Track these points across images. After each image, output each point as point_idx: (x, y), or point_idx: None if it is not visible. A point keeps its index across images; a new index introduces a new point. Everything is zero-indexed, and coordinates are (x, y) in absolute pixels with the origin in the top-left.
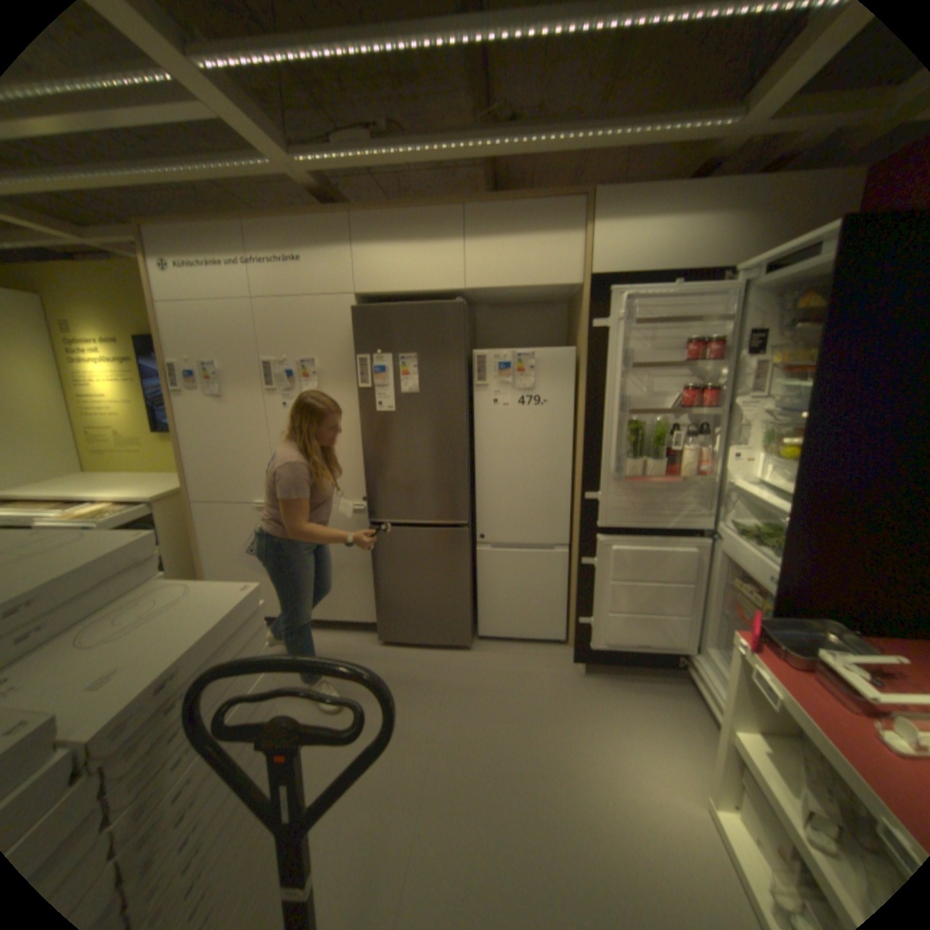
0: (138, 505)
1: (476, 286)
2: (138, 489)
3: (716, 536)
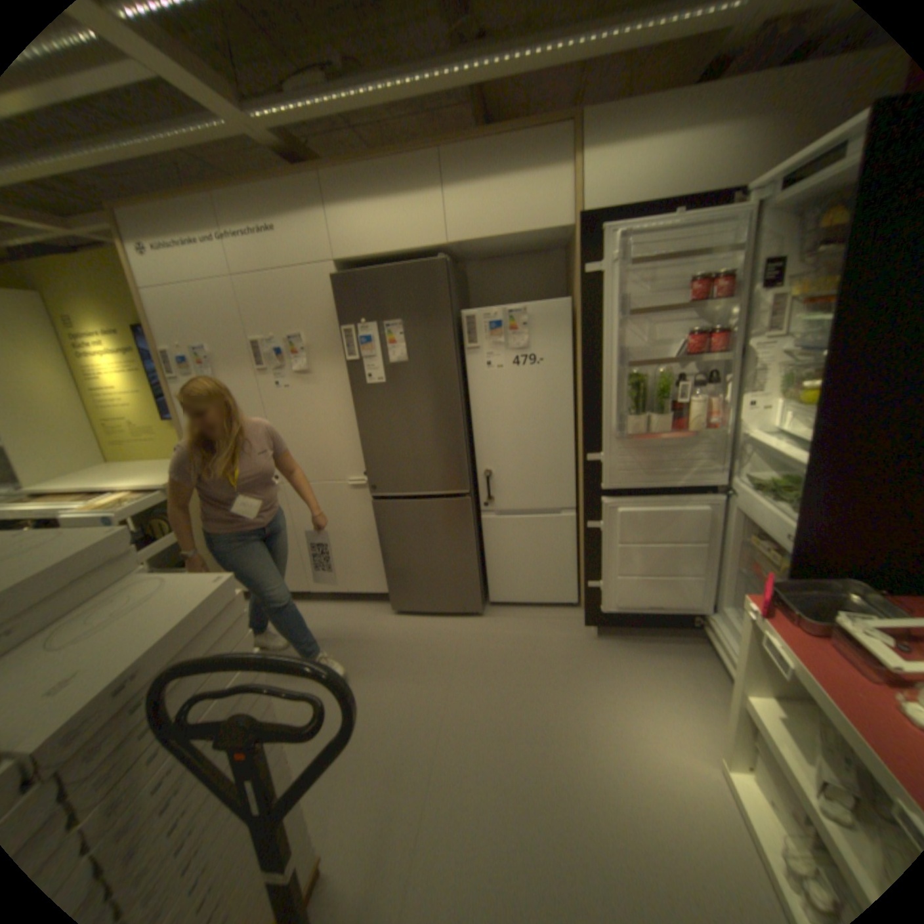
0: (151, 493)
1: (458, 240)
2: (152, 476)
3: (730, 492)
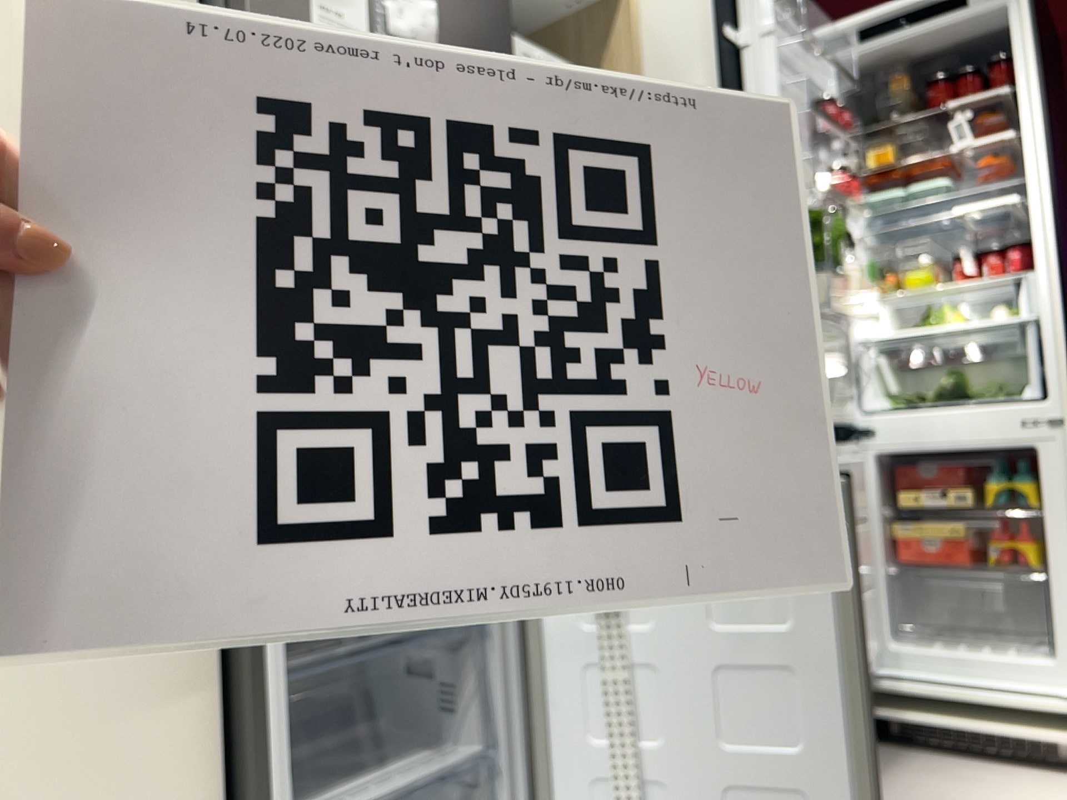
0: None
1: None
2: None
3: (847, 440)
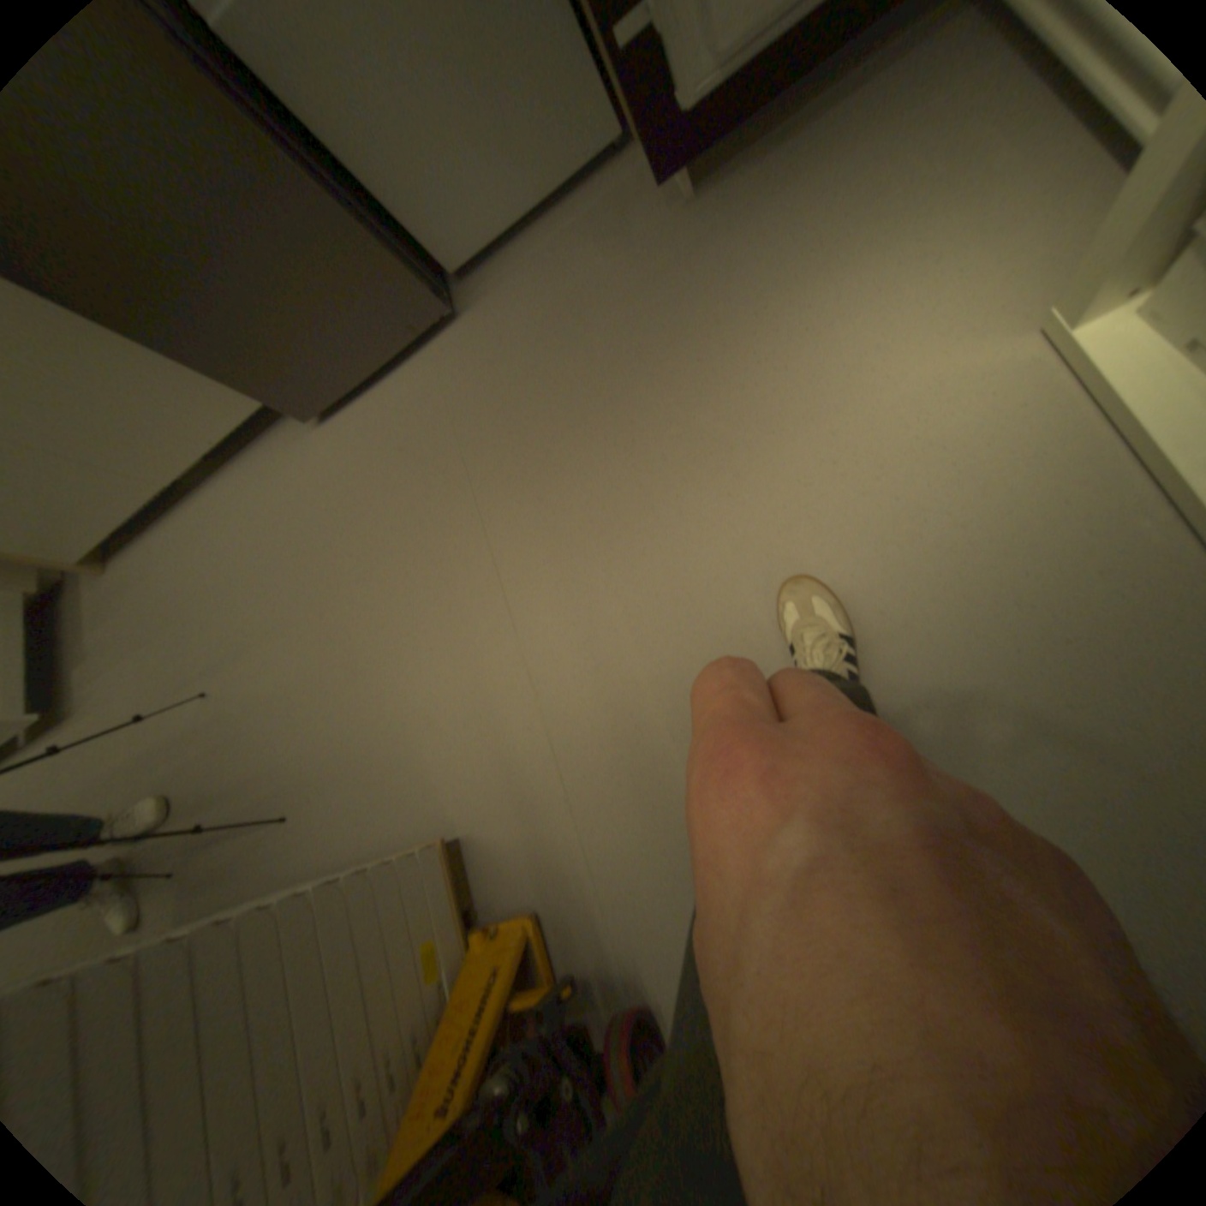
0: None
1: None
2: None
3: None
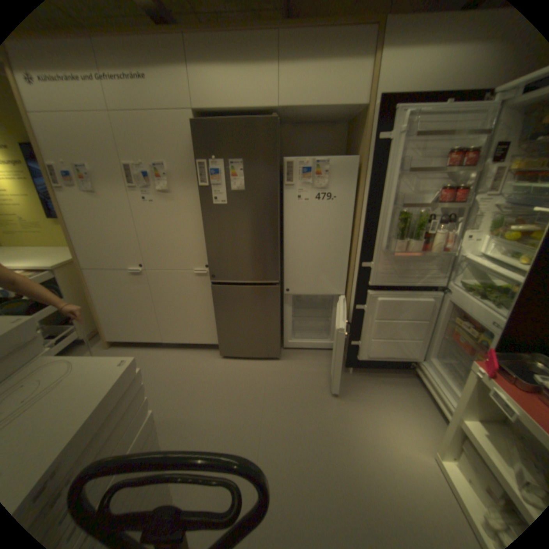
0: (43, 272)
1: (287, 104)
2: (43, 259)
3: (445, 290)
